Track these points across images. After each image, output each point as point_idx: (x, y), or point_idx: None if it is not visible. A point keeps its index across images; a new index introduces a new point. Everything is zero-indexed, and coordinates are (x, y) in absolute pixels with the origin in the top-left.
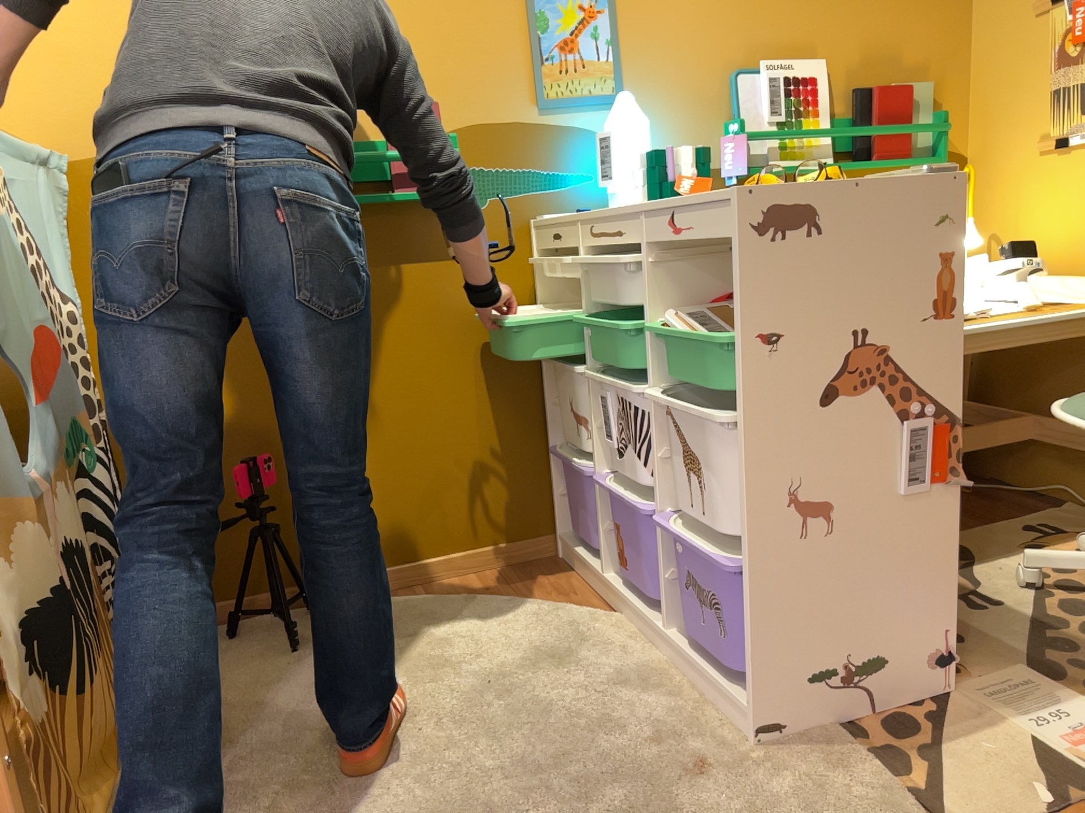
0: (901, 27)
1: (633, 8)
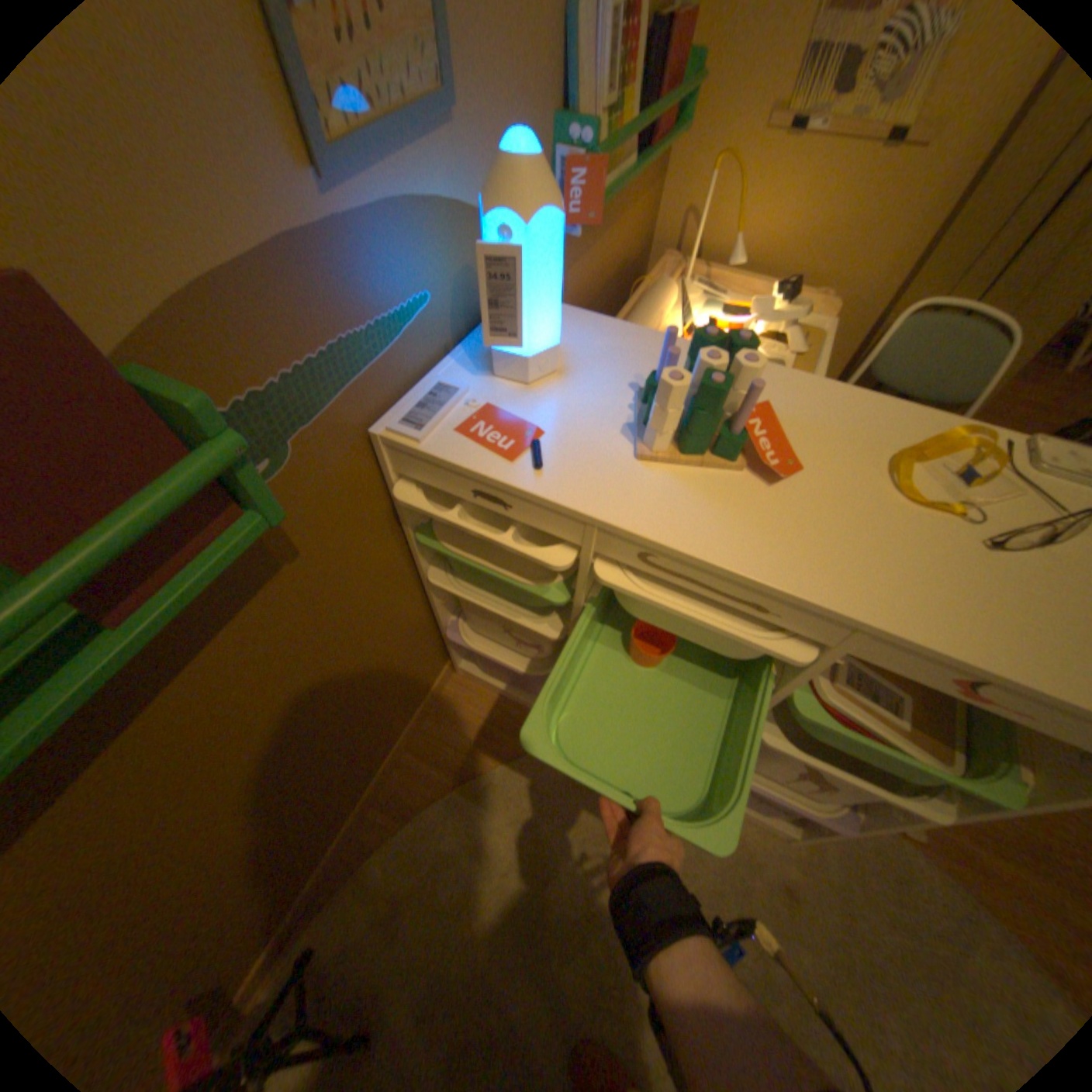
0: None
1: None
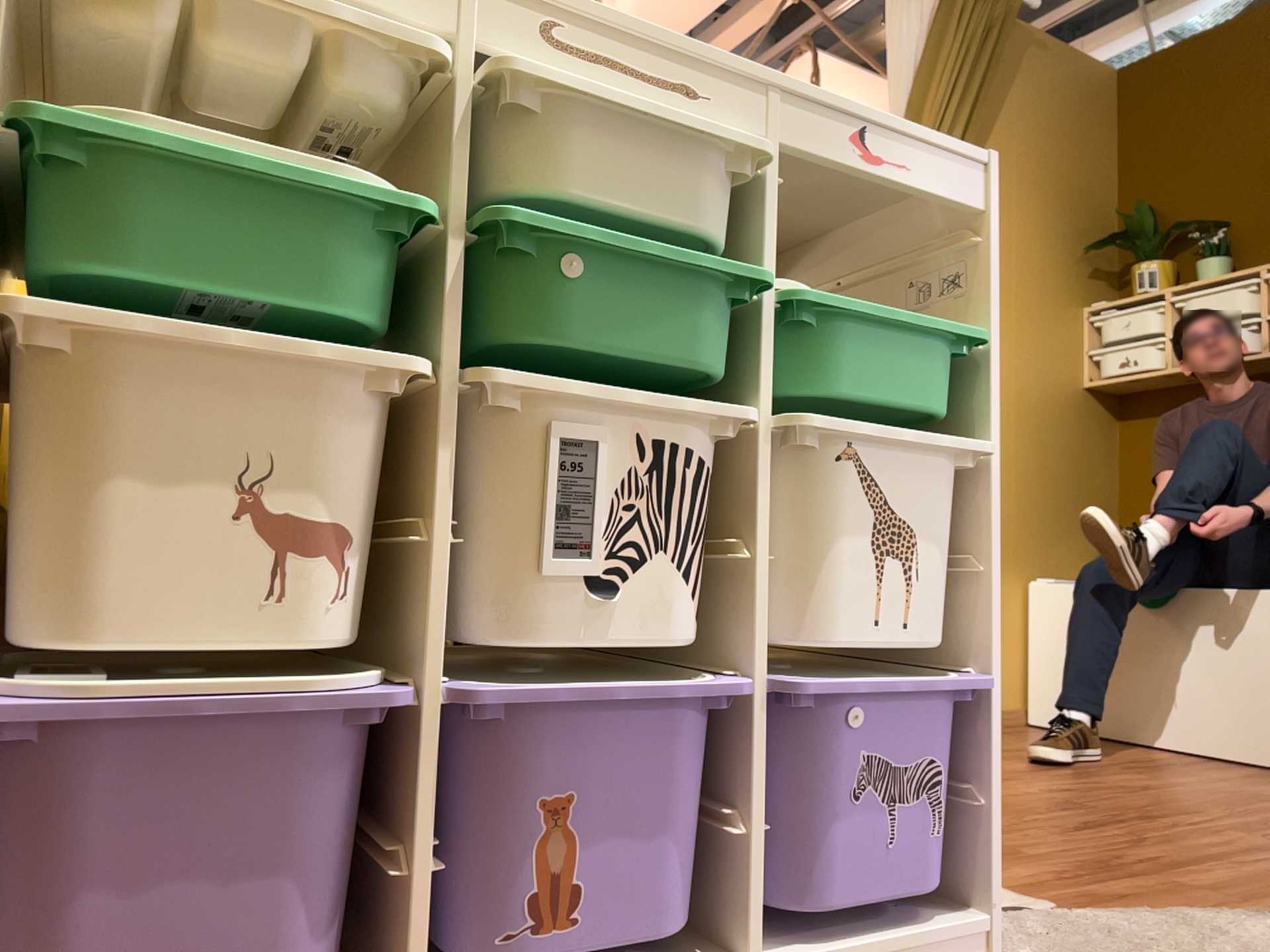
0: None
1: None
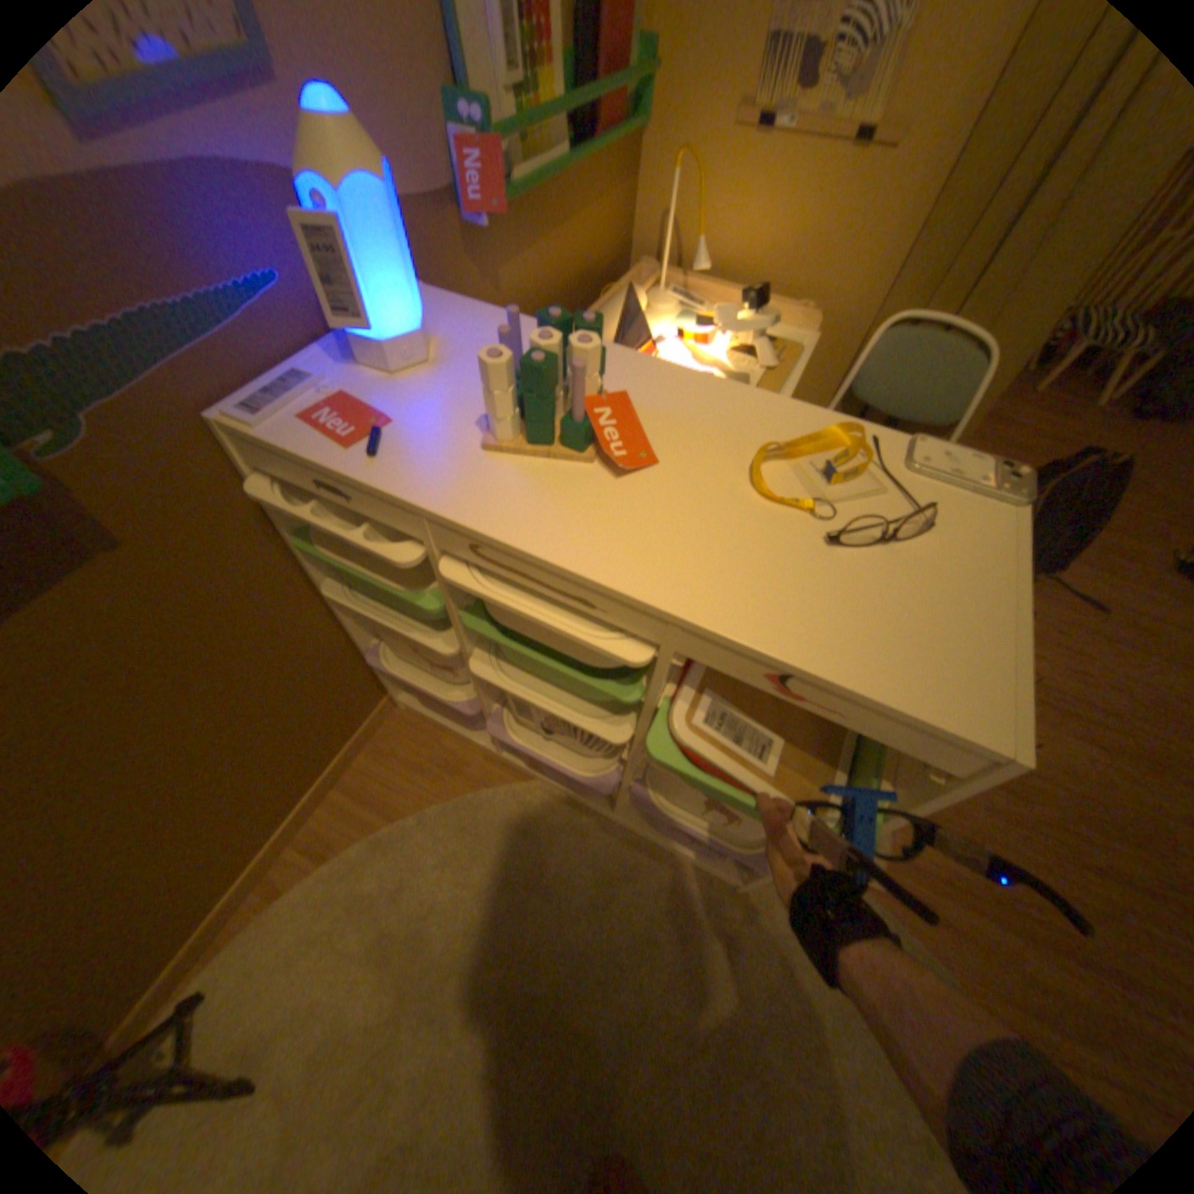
0: None
1: None
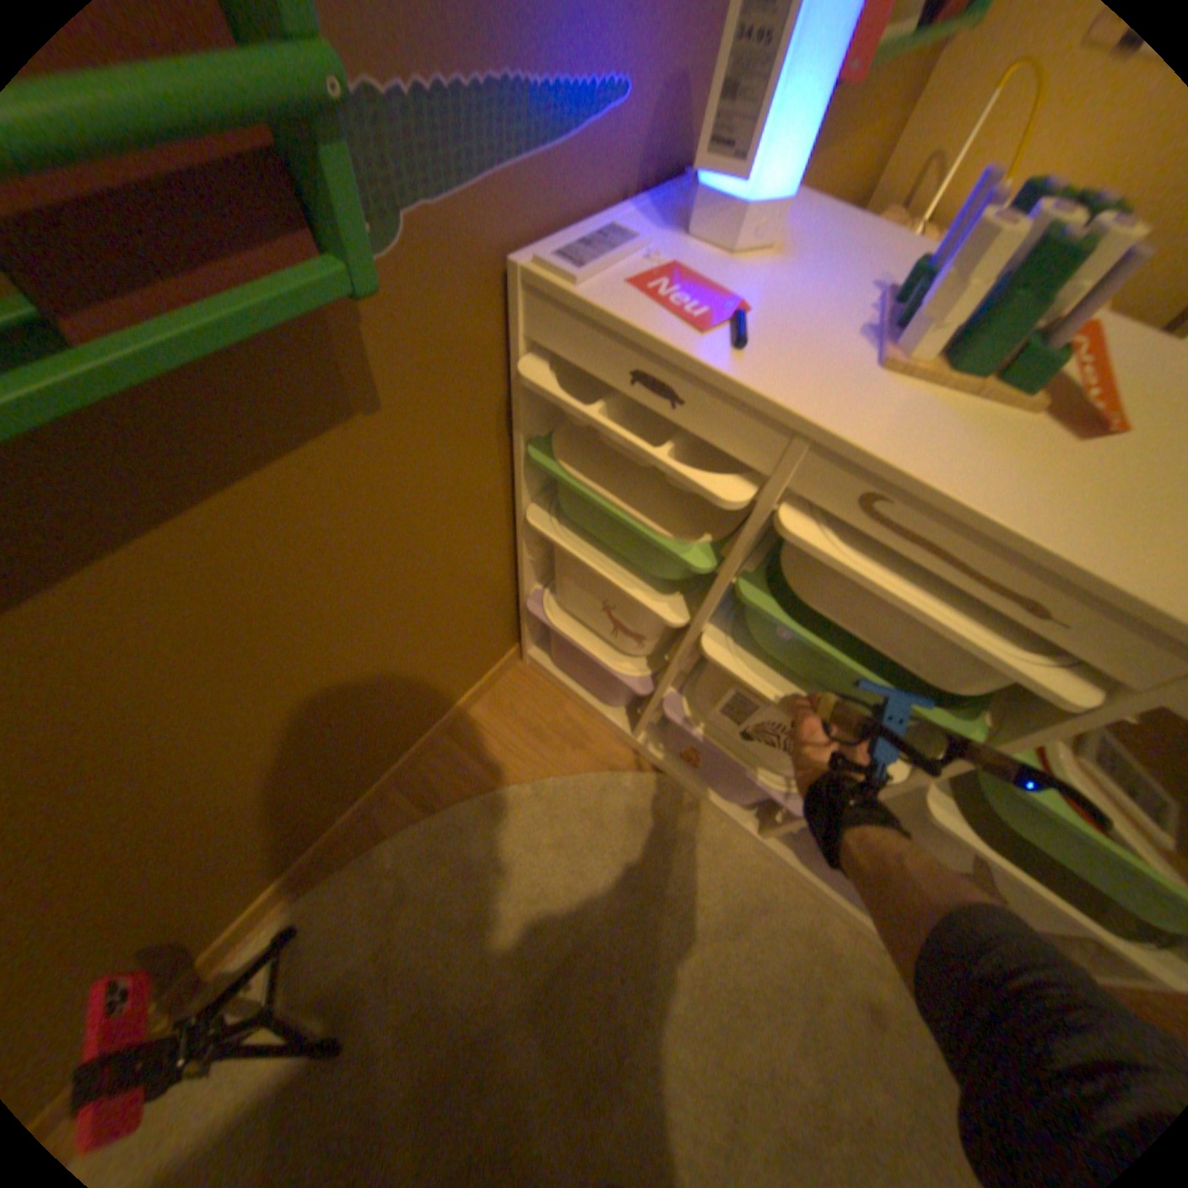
0: None
1: None
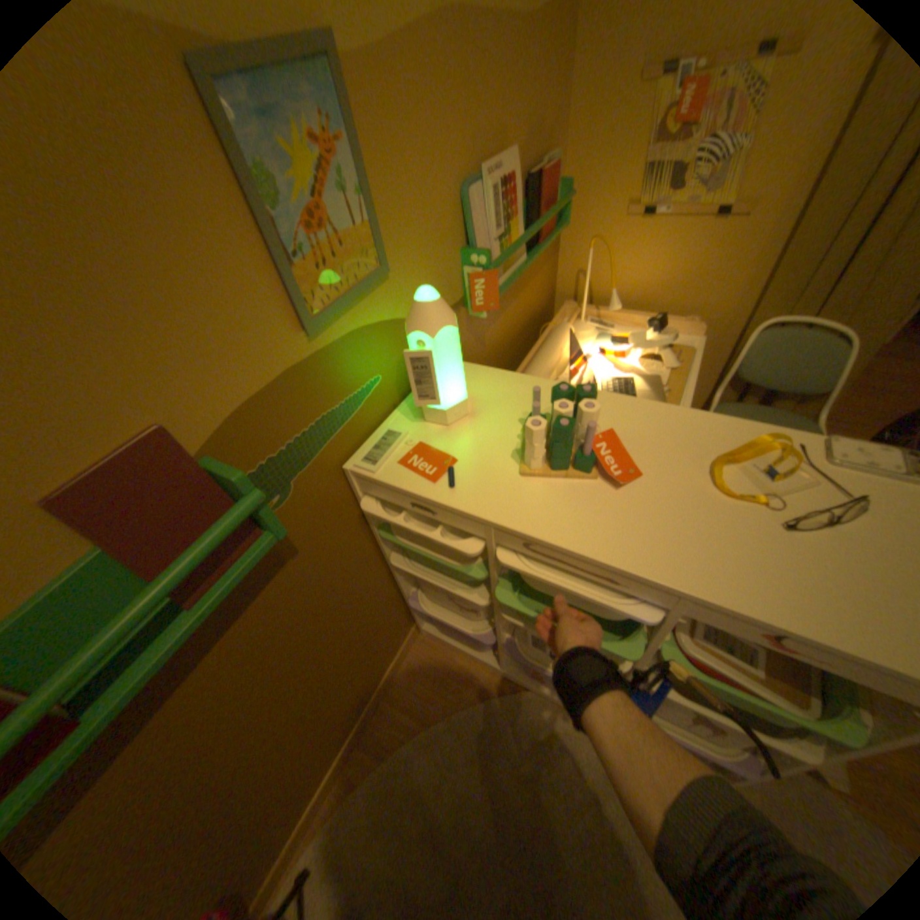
0: (547, 85)
1: (370, 111)
